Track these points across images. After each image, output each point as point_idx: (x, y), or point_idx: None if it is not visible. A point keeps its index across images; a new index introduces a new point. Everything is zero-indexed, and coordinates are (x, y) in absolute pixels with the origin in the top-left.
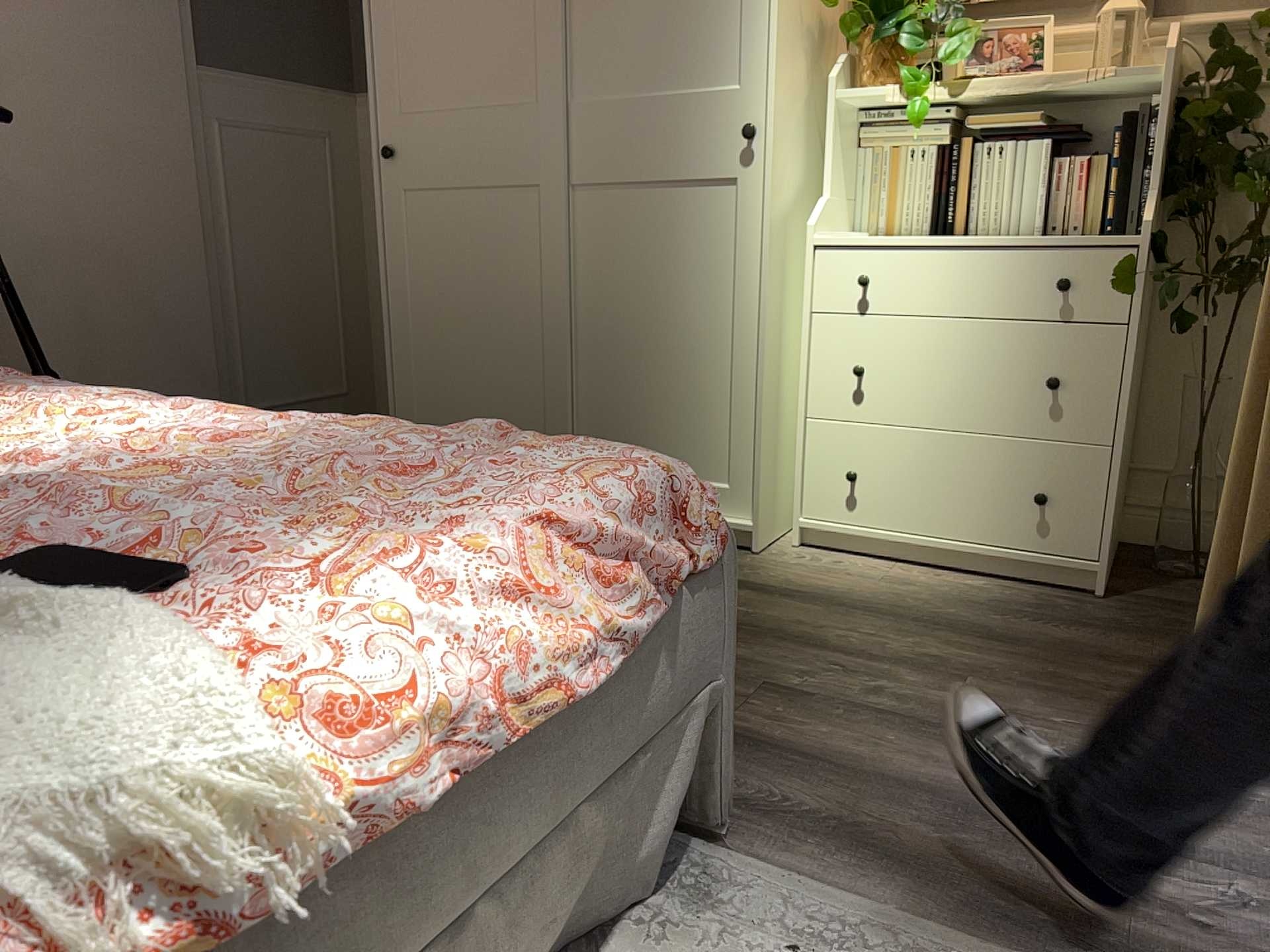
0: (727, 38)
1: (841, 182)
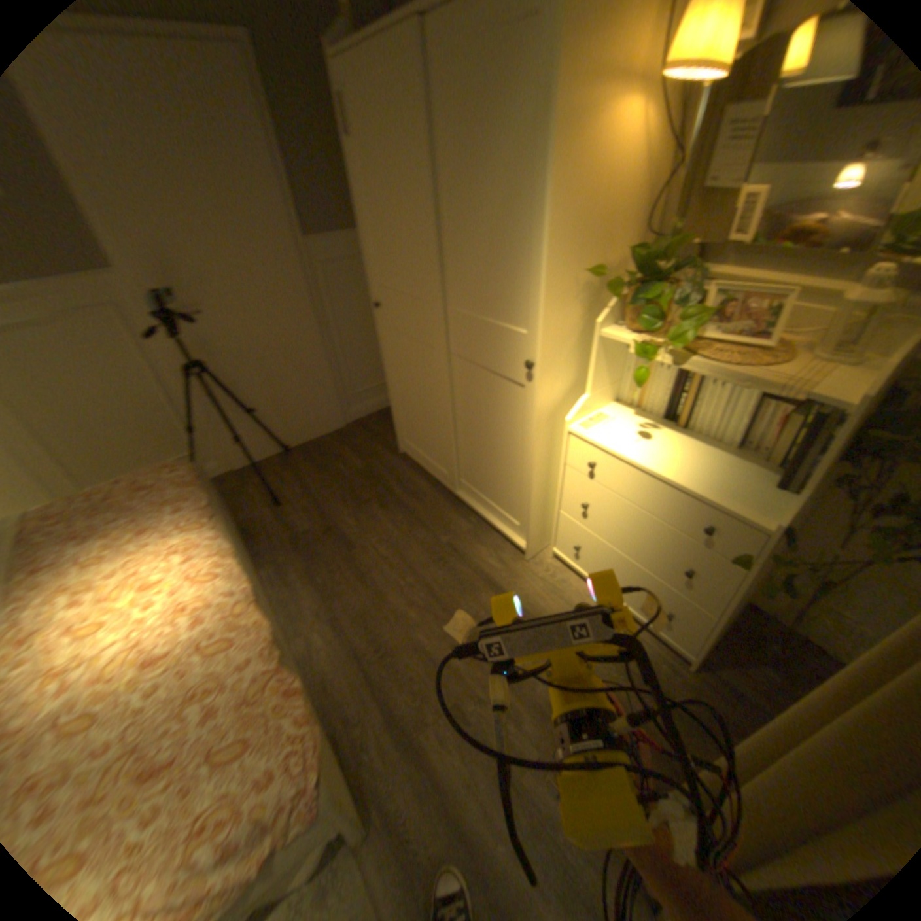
0: (520, 297)
1: (604, 378)
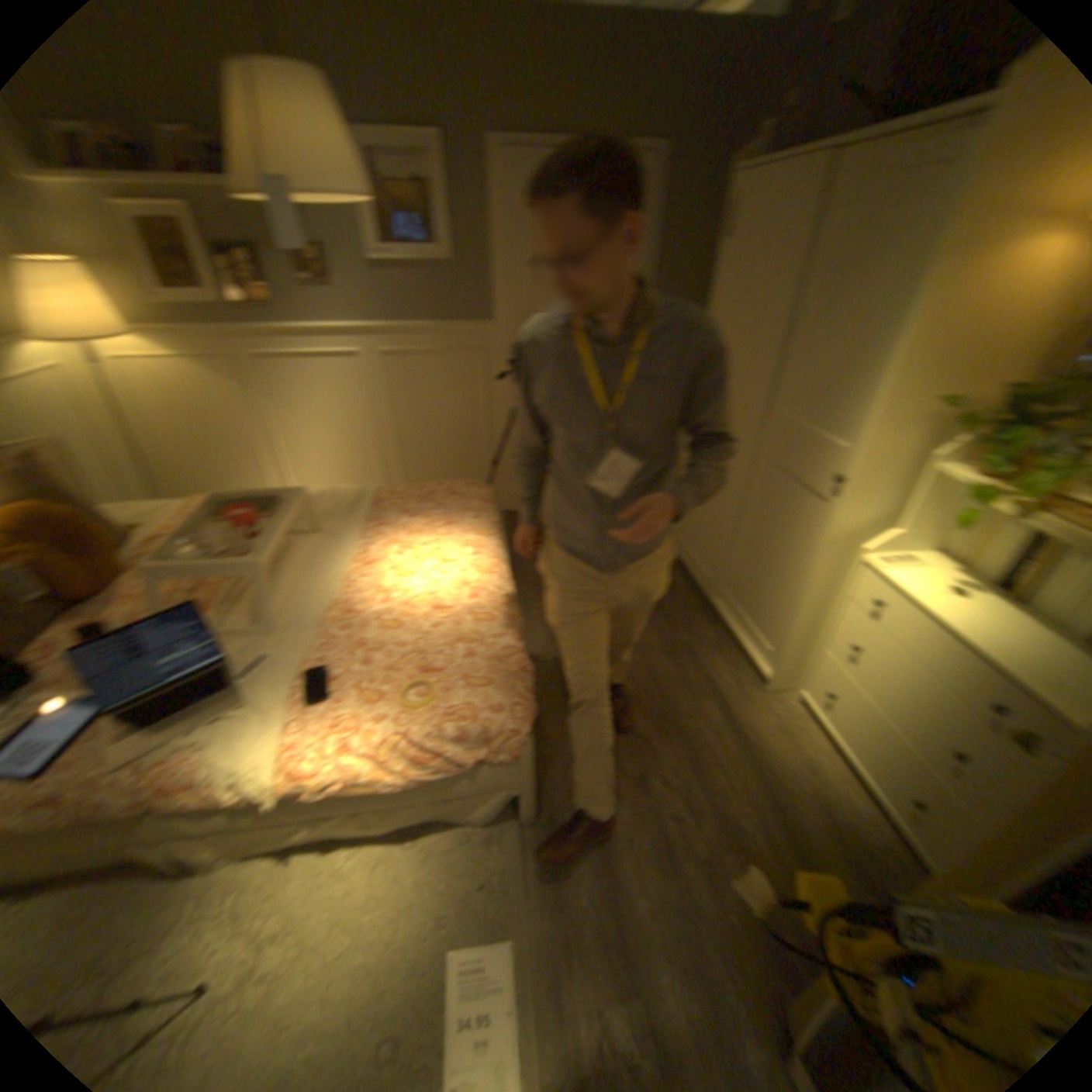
0: (859, 410)
1: (935, 519)
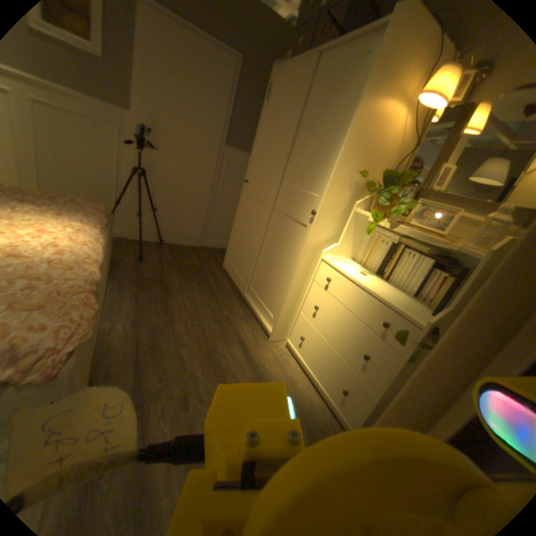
0: (322, 176)
1: (351, 240)
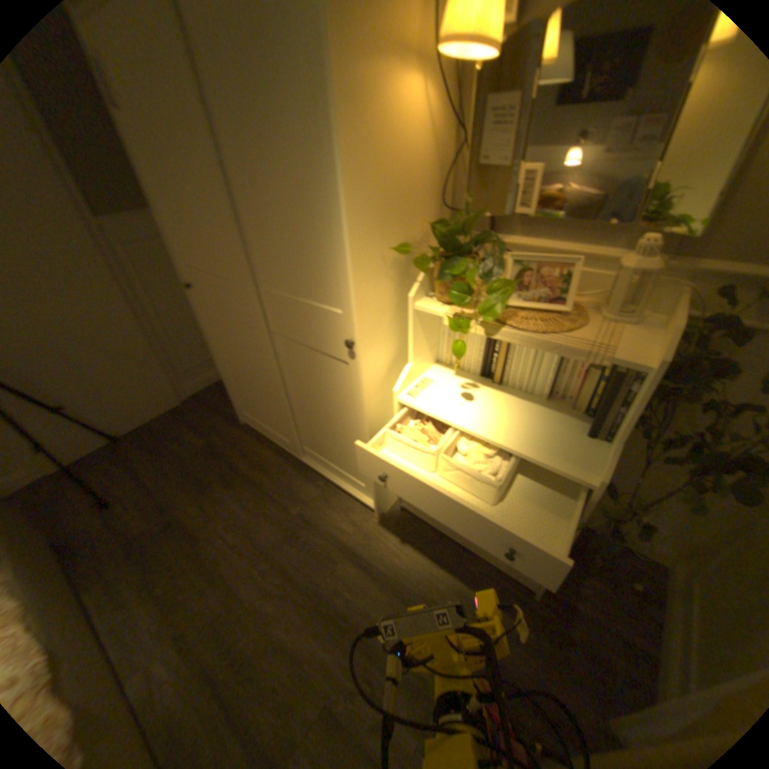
0: (329, 277)
1: (423, 344)
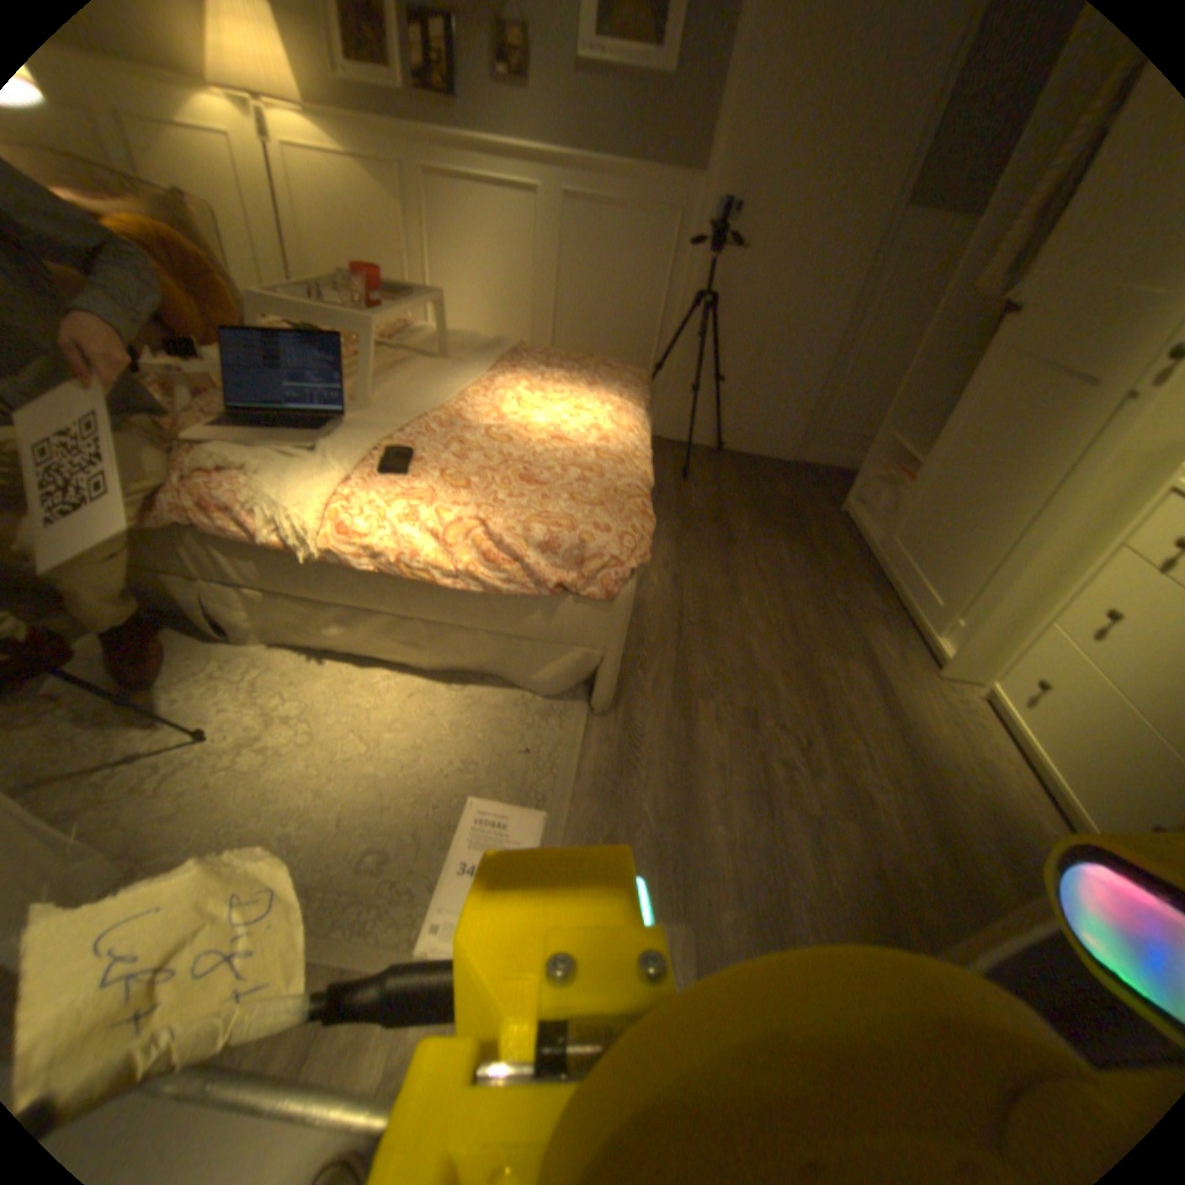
0: None
1: None
